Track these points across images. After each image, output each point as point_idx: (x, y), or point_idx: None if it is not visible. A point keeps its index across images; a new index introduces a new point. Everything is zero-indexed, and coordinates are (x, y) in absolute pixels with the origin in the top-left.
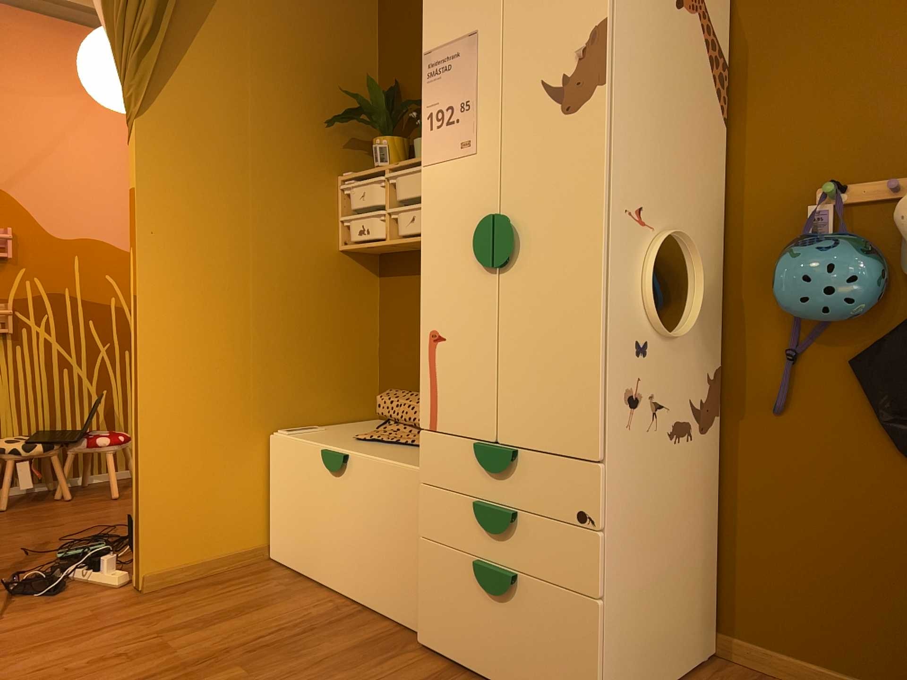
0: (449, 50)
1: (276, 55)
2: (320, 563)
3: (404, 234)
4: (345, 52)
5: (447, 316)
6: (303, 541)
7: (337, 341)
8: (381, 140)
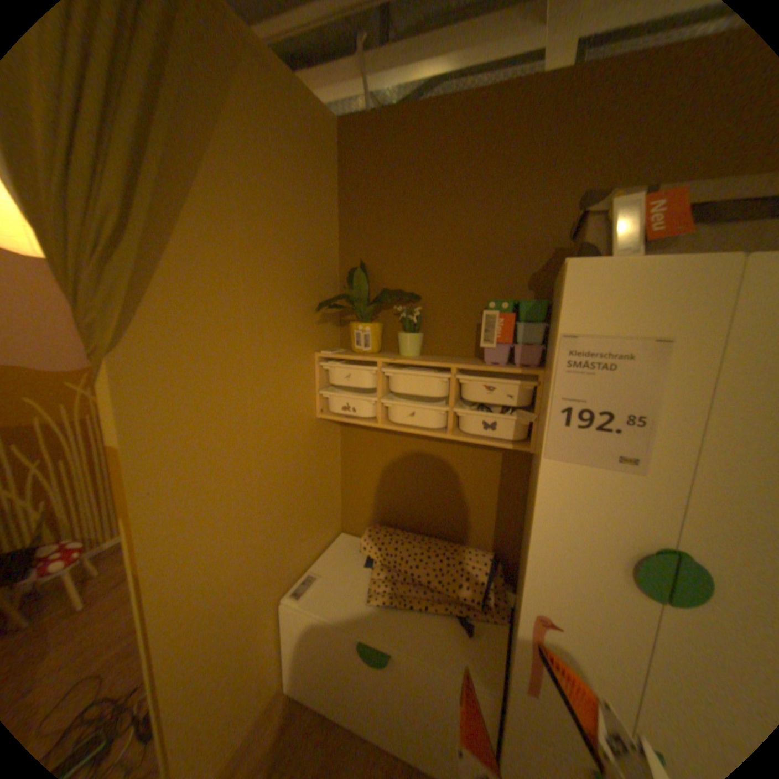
0: (614, 343)
1: (262, 236)
2: (352, 718)
3: (400, 424)
4: (316, 227)
5: (569, 613)
6: (330, 696)
7: (318, 492)
8: (362, 324)
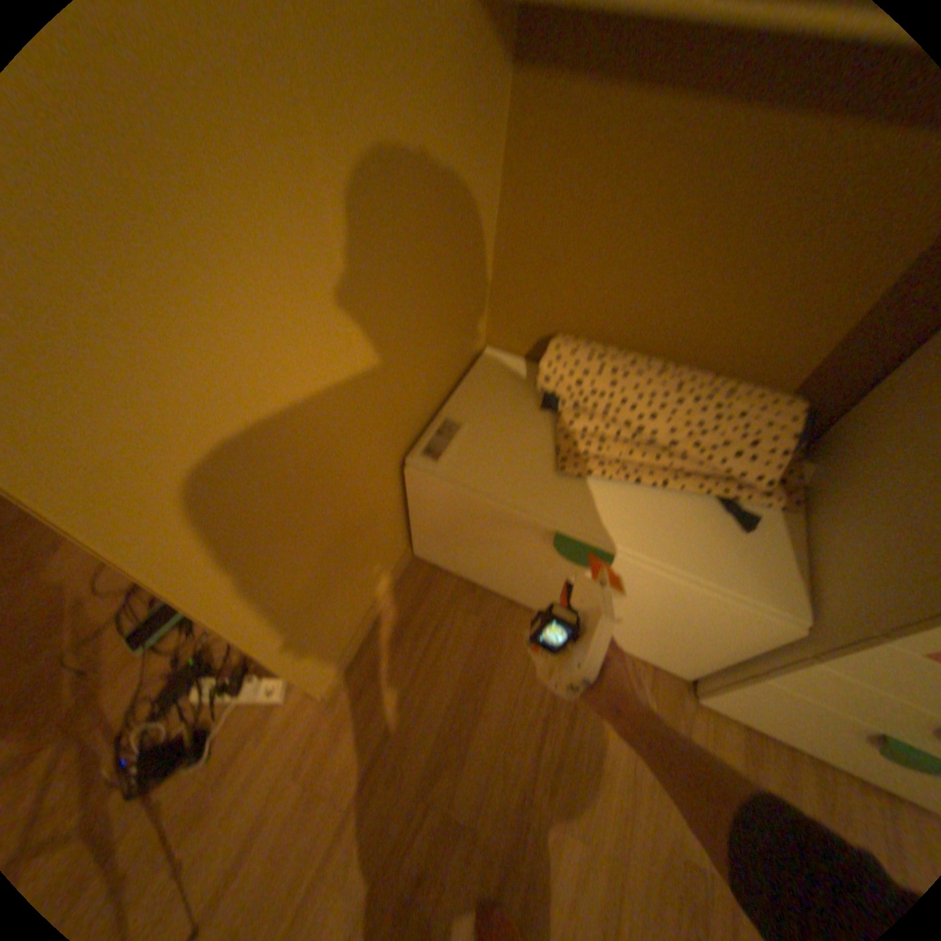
0: None
1: None
2: (516, 590)
3: None
4: None
5: None
6: (485, 568)
7: (459, 256)
8: None
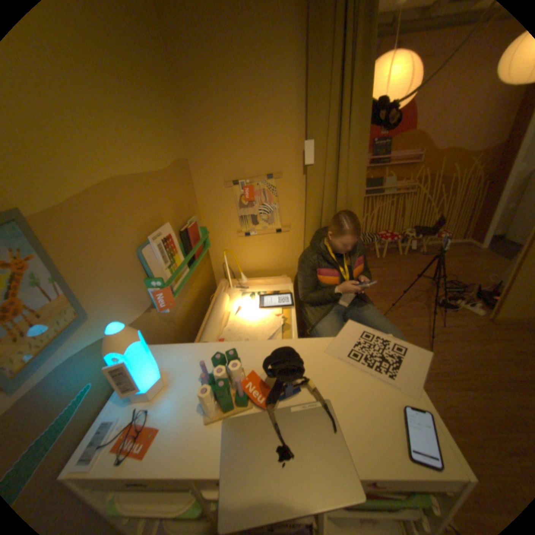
0: None
1: None
2: None
3: None
4: None
5: None
6: None
7: None
8: None
